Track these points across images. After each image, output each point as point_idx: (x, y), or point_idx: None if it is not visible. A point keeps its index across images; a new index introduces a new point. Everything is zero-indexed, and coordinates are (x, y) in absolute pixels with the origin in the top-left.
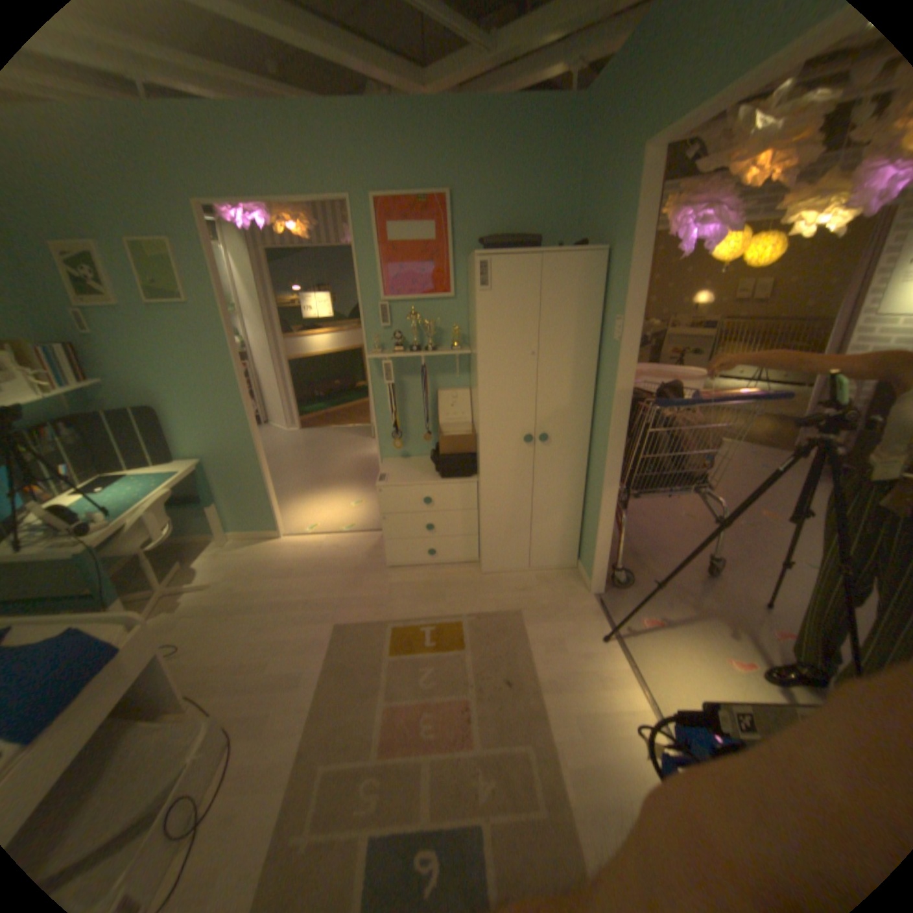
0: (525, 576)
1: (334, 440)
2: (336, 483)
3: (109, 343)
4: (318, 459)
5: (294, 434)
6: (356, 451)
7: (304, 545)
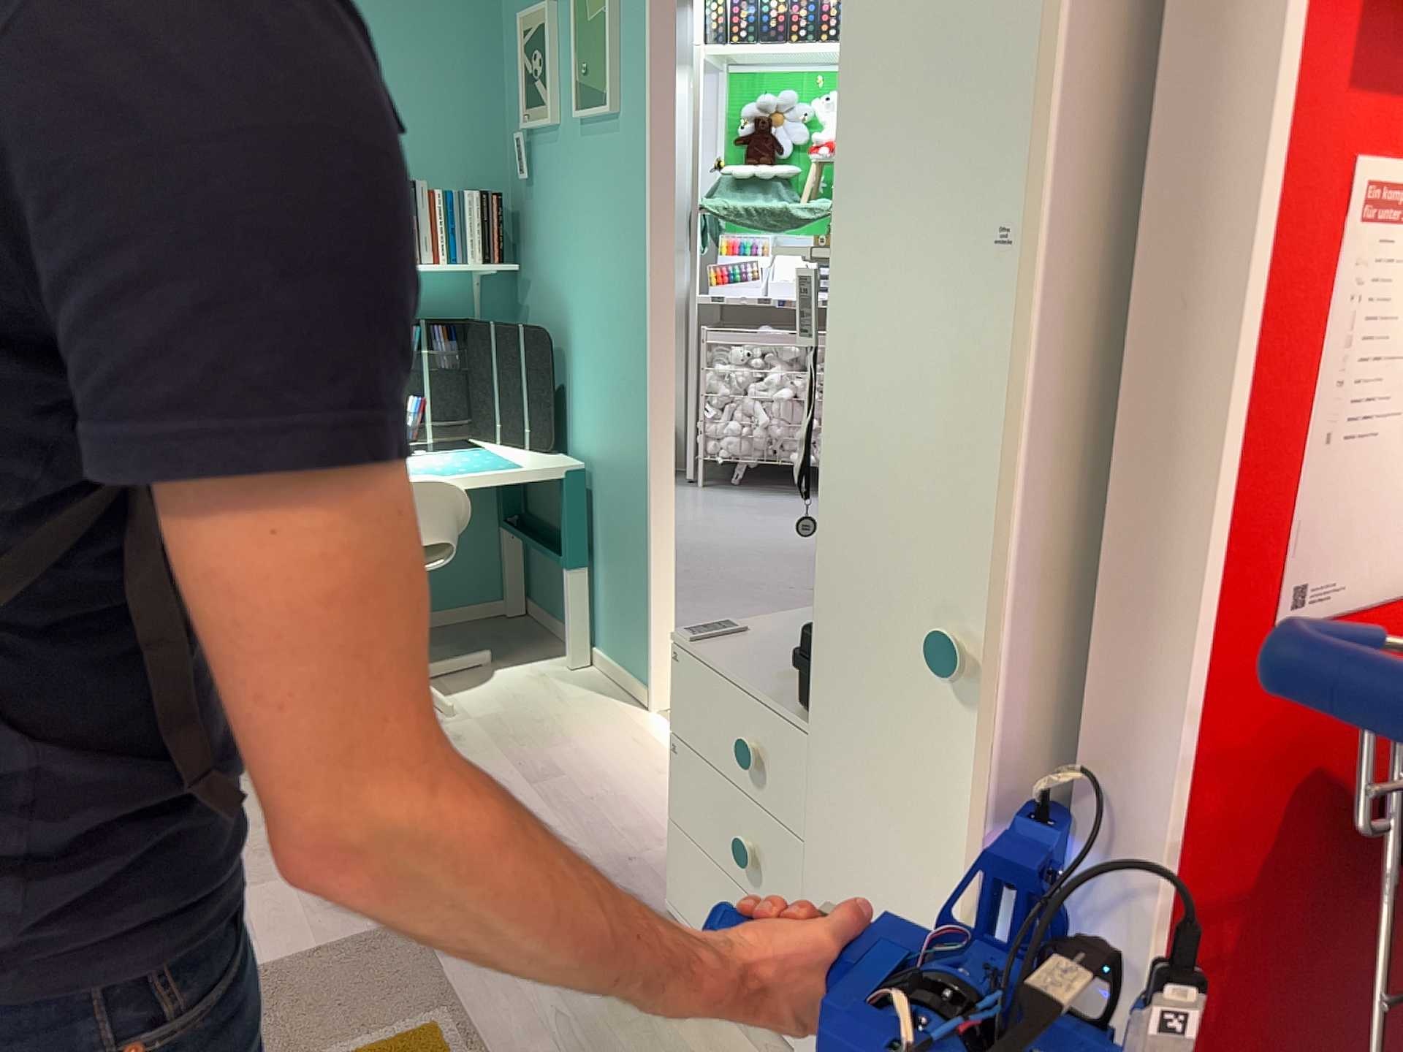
0: None
1: None
2: None
3: (543, 199)
4: None
5: None
6: None
7: (648, 752)
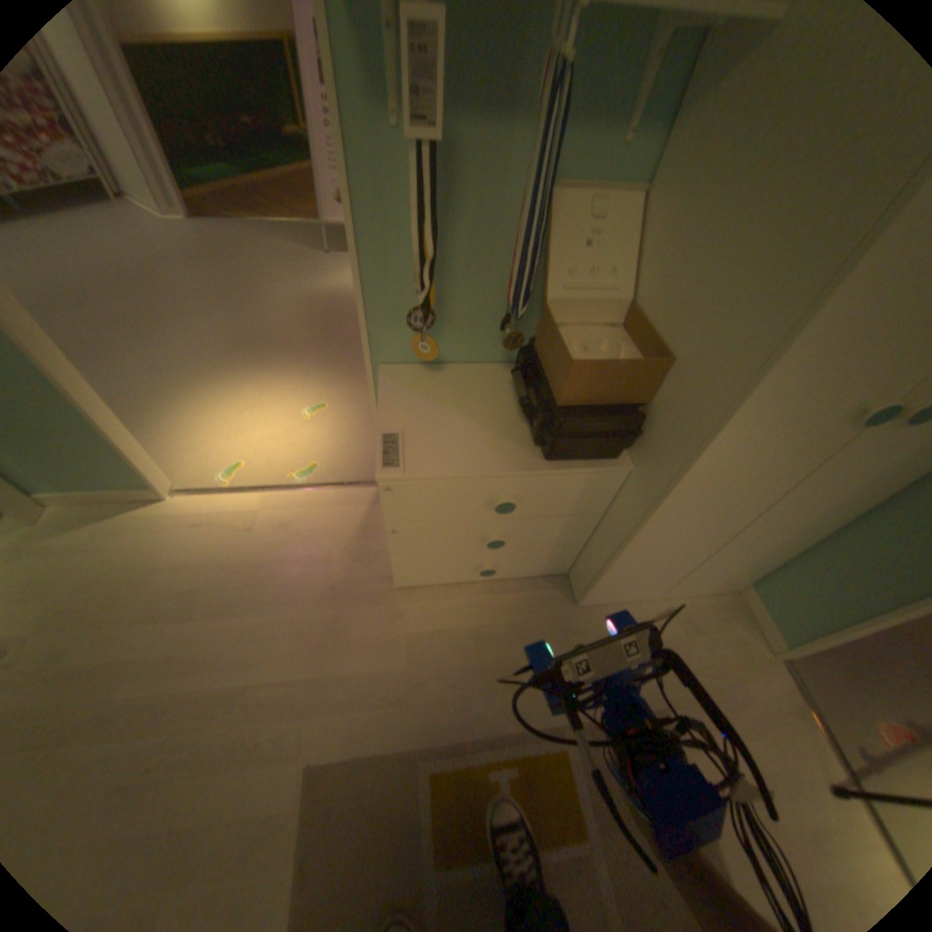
0: (656, 614)
1: (254, 251)
2: (268, 356)
3: None
4: (227, 294)
5: (175, 230)
6: (298, 280)
7: (216, 523)
